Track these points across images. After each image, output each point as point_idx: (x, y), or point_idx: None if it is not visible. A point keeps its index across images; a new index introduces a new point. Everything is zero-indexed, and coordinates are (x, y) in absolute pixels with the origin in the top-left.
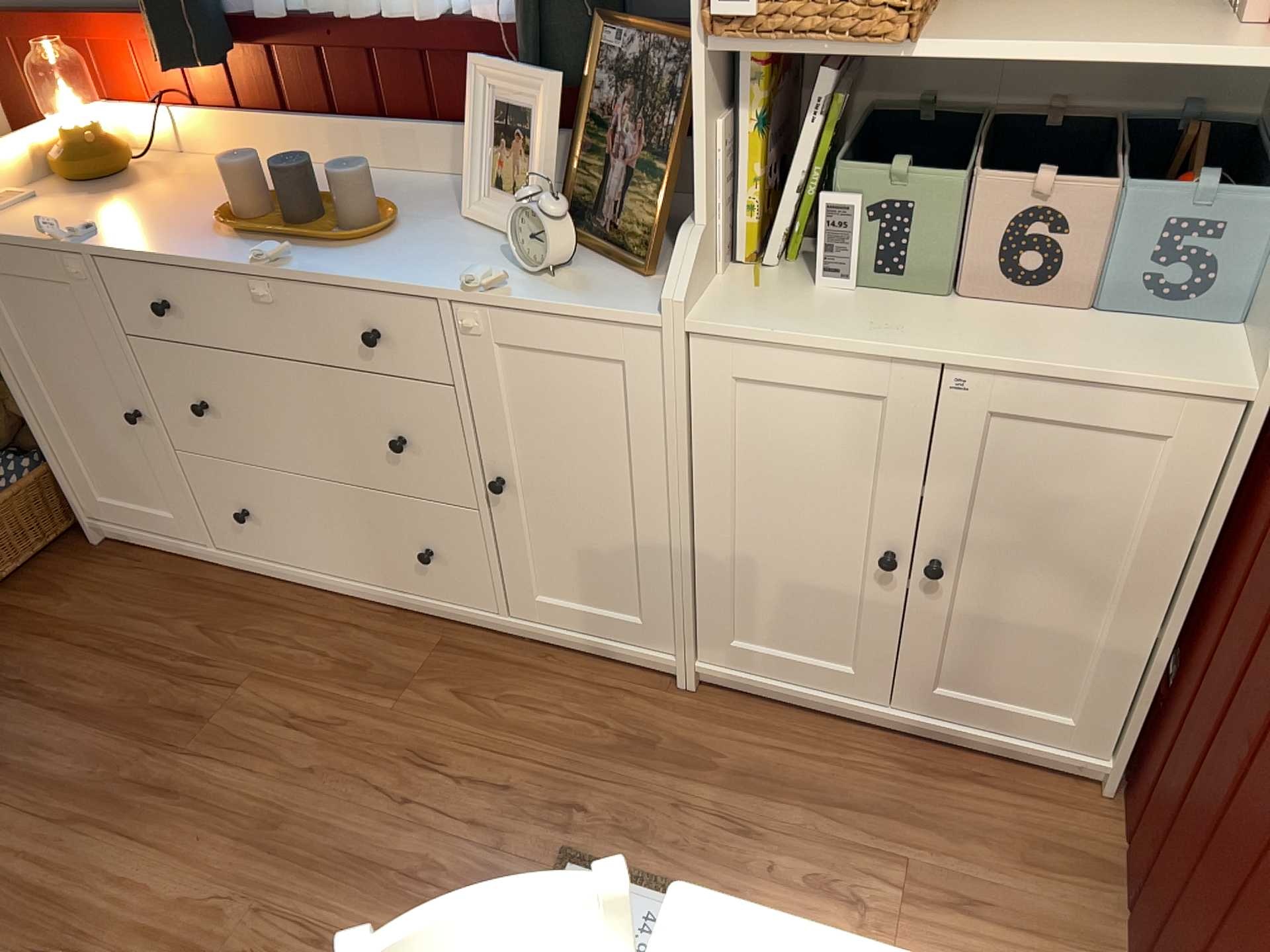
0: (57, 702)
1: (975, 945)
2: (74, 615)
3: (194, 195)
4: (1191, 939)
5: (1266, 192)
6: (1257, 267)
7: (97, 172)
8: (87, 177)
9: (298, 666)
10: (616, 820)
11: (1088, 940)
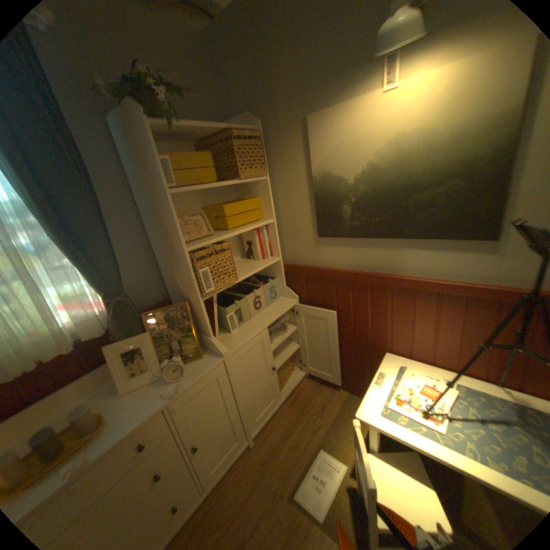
0: None
1: (333, 410)
2: None
3: None
4: (354, 366)
5: (275, 277)
6: (281, 287)
7: None
8: None
9: None
10: (285, 481)
11: (335, 392)
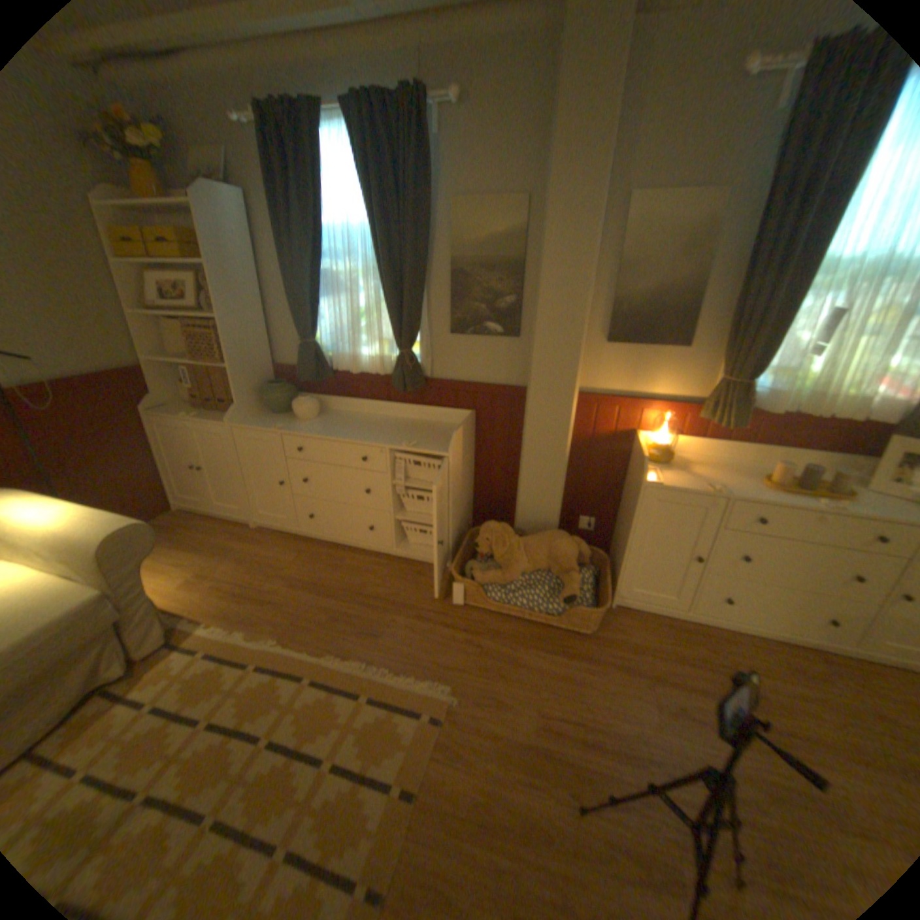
0: (686, 691)
1: None
2: (640, 645)
3: (714, 469)
4: None
5: None
6: None
7: (669, 458)
8: (666, 460)
9: (773, 672)
10: None
11: None
